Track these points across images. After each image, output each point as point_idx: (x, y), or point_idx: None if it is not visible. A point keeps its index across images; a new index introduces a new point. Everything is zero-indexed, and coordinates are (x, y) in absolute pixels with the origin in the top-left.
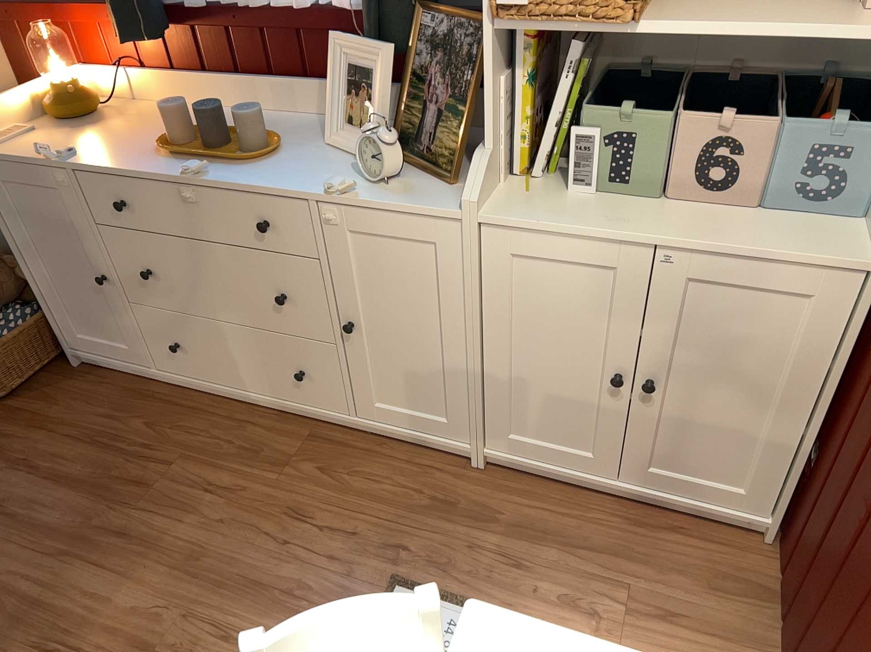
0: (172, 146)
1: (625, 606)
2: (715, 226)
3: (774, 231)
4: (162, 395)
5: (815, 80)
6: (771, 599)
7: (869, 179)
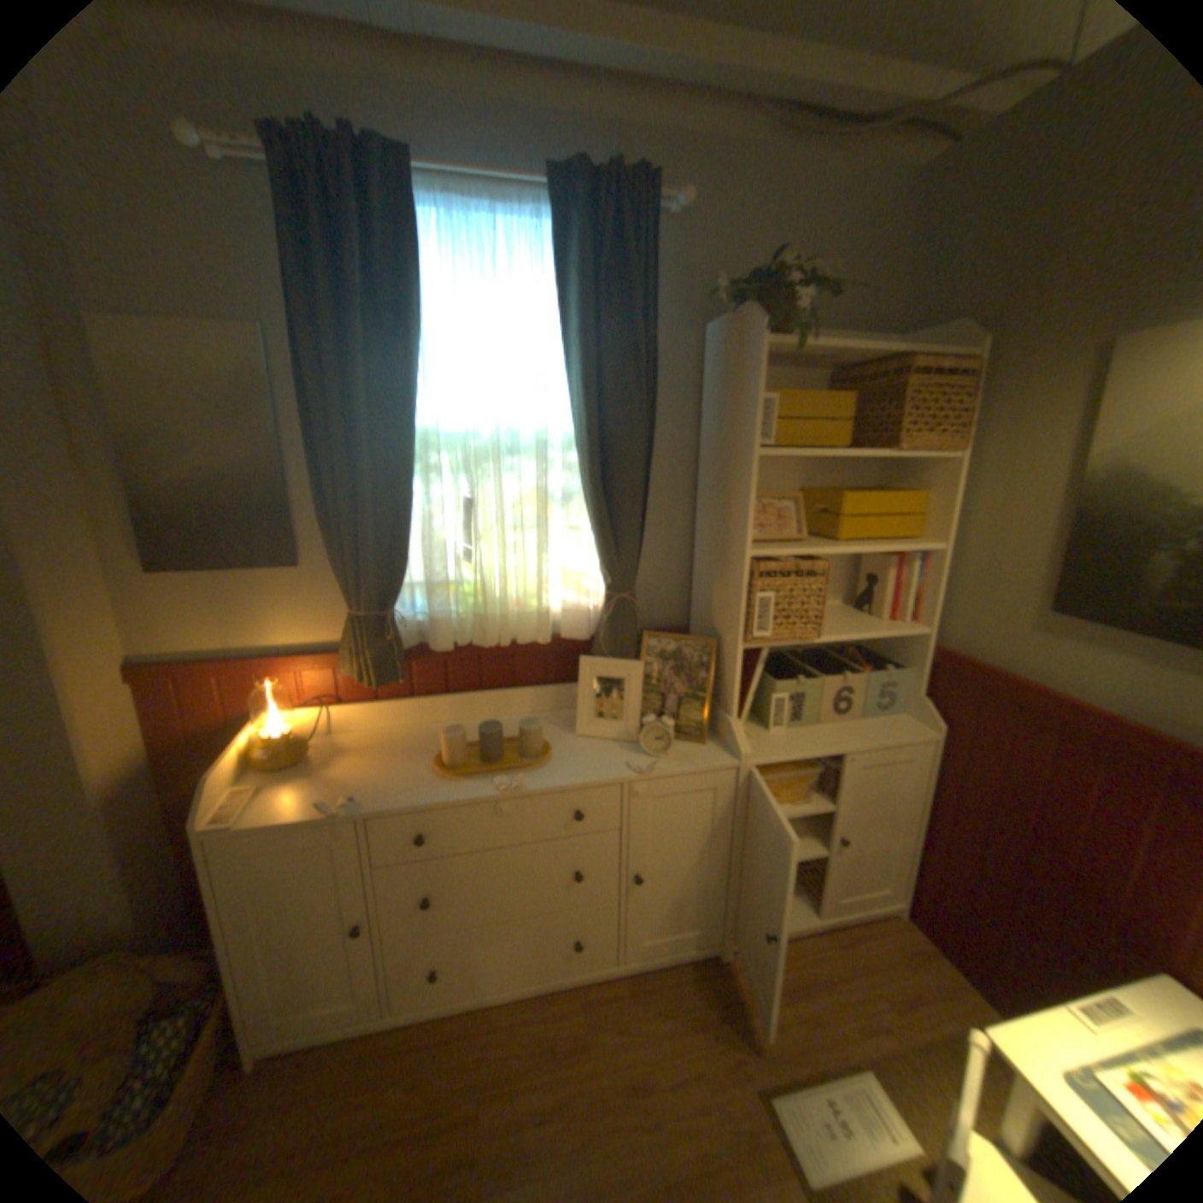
0: (446, 768)
1: (900, 1018)
2: (861, 732)
3: (886, 728)
4: (389, 1056)
5: (839, 645)
6: (948, 962)
7: (912, 693)
